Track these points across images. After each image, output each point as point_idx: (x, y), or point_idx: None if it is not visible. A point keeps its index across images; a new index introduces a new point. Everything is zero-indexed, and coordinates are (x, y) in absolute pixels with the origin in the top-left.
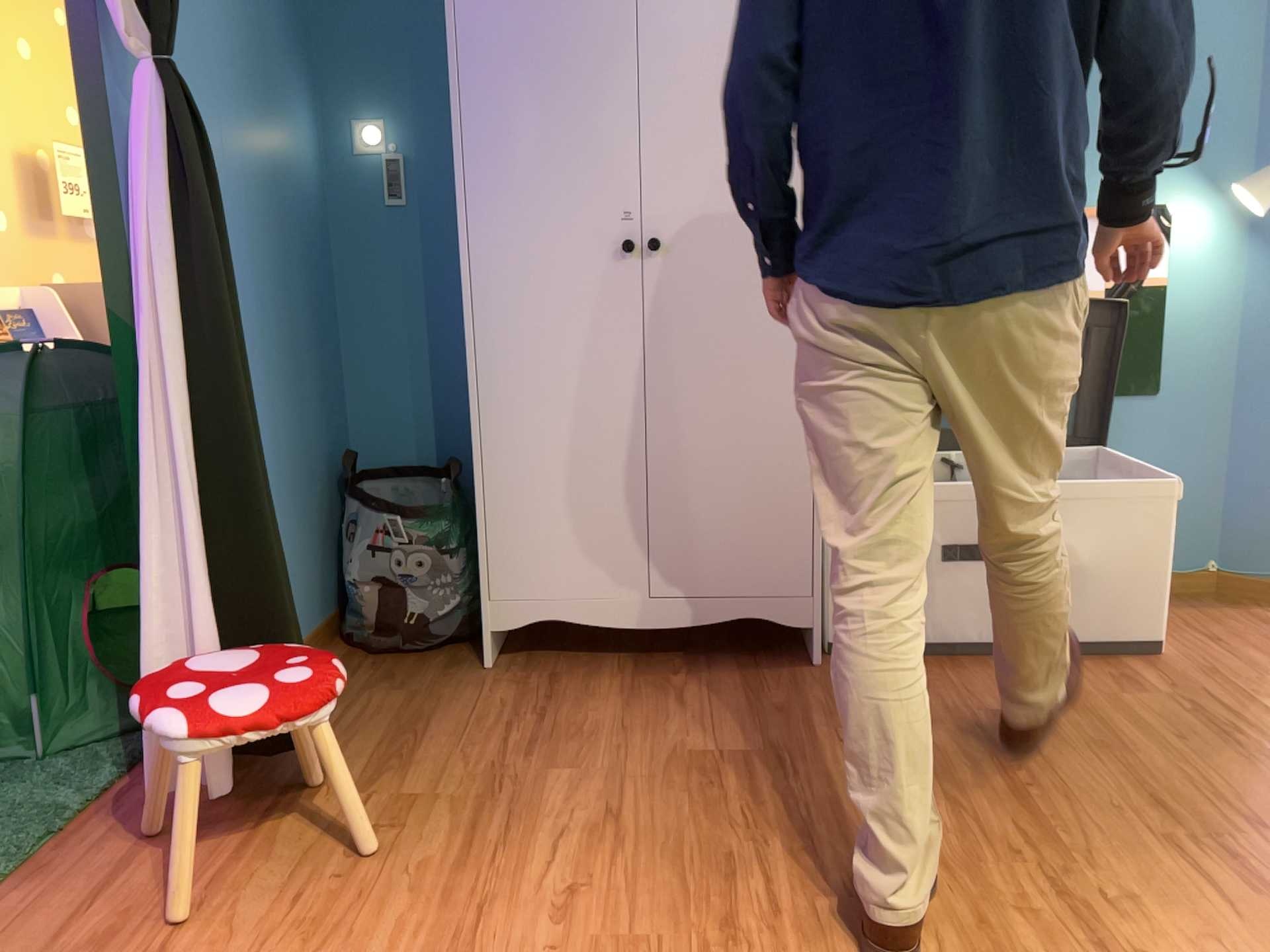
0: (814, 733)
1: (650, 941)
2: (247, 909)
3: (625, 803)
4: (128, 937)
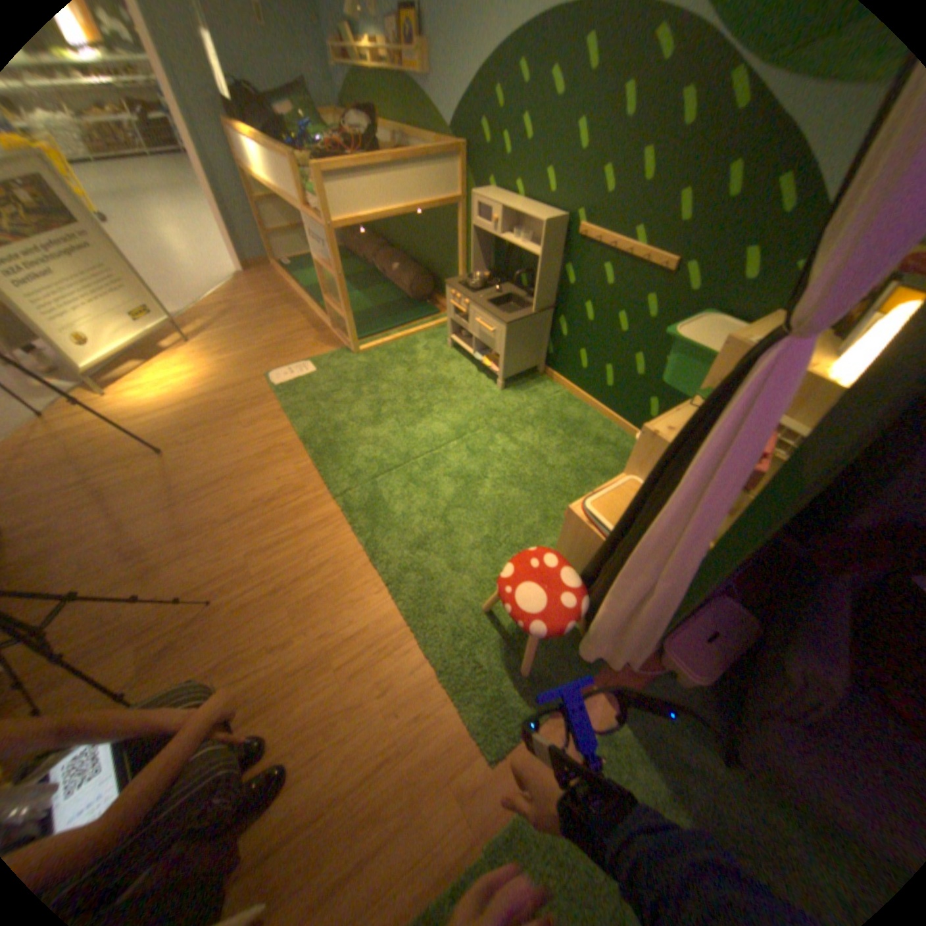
0: (103, 633)
1: (284, 609)
2: (322, 770)
3: (192, 674)
4: (359, 804)
